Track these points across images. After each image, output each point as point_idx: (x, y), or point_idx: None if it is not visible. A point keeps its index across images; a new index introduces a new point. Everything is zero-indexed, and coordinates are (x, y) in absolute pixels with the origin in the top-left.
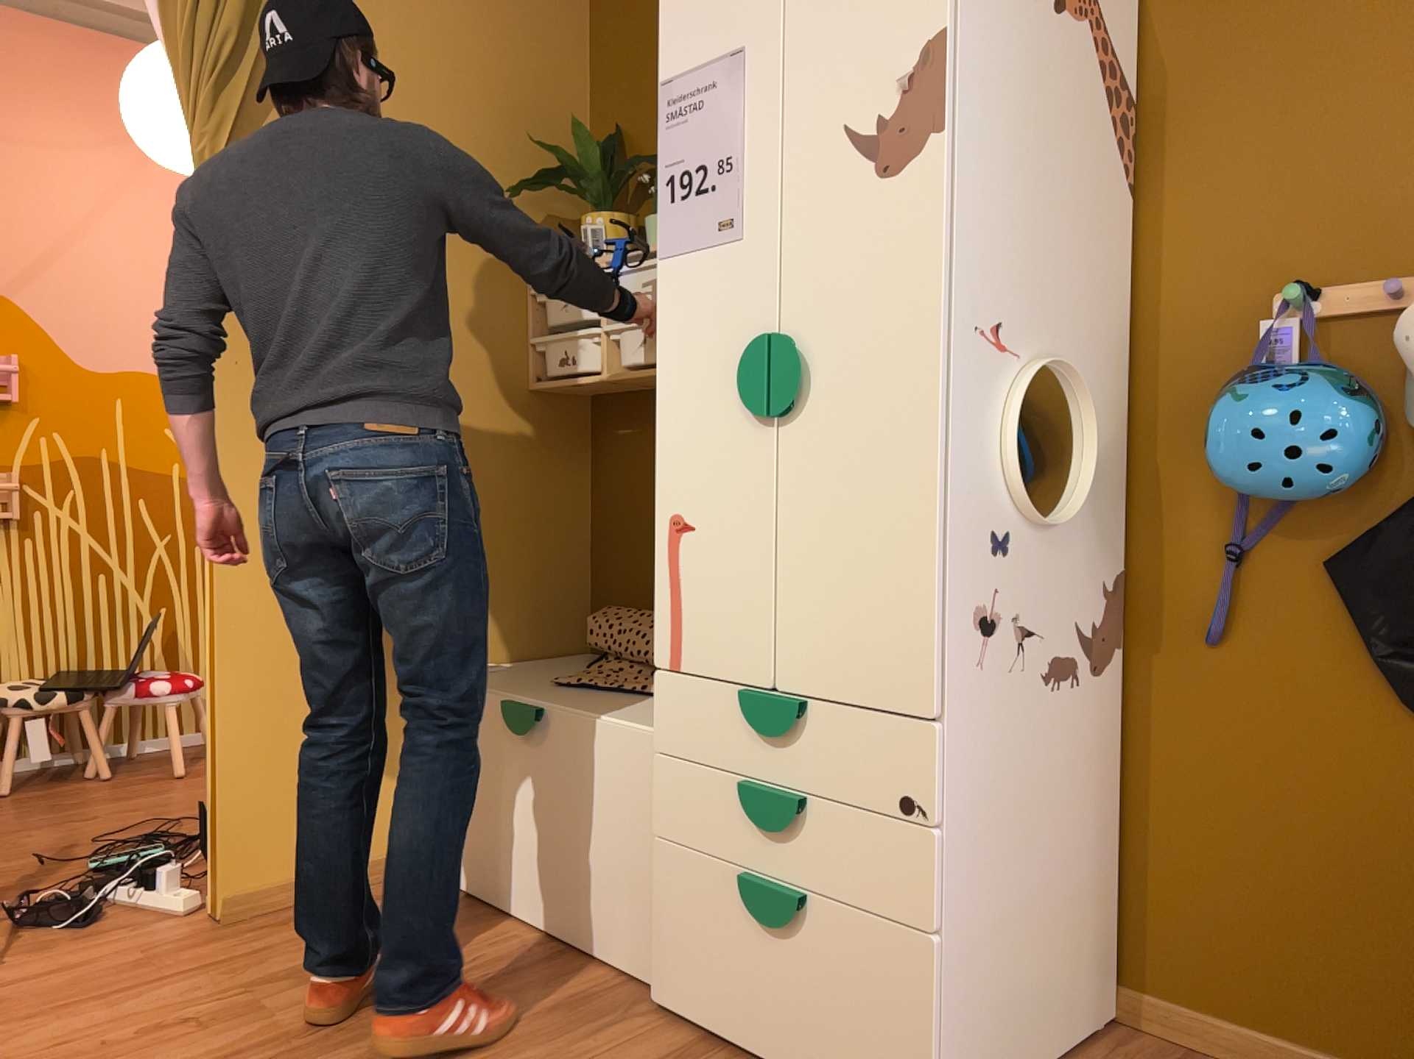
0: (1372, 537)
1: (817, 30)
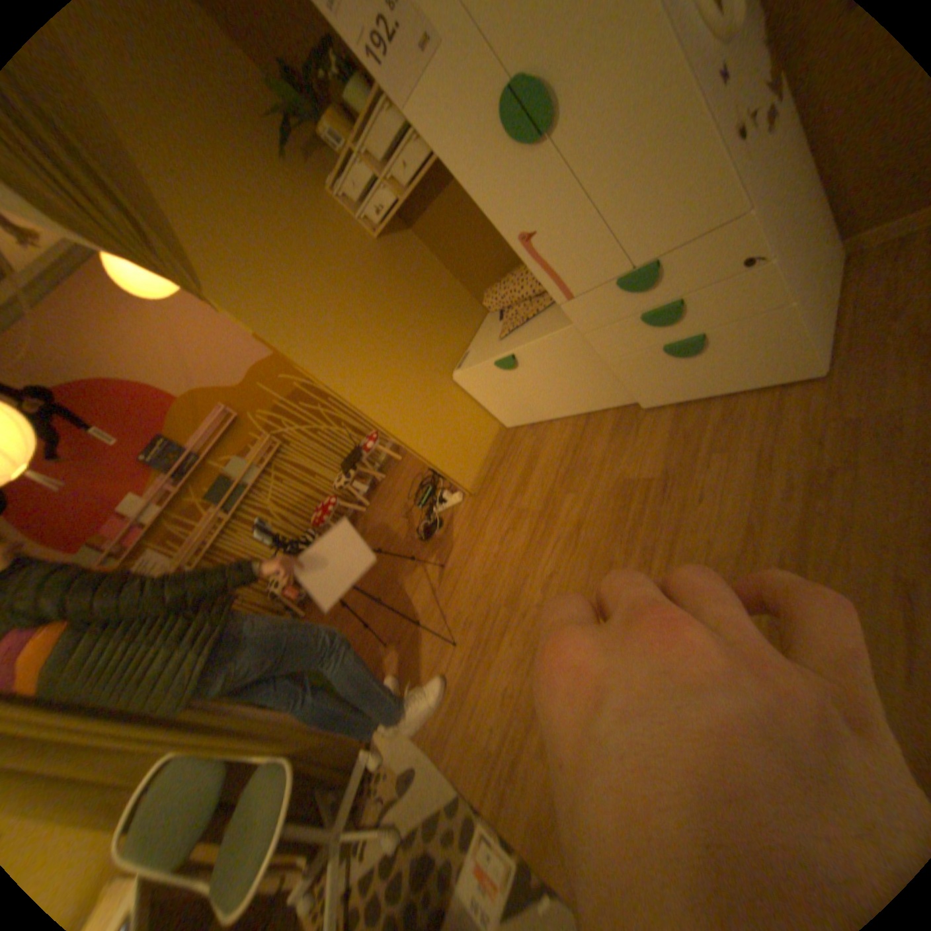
0: None
1: None
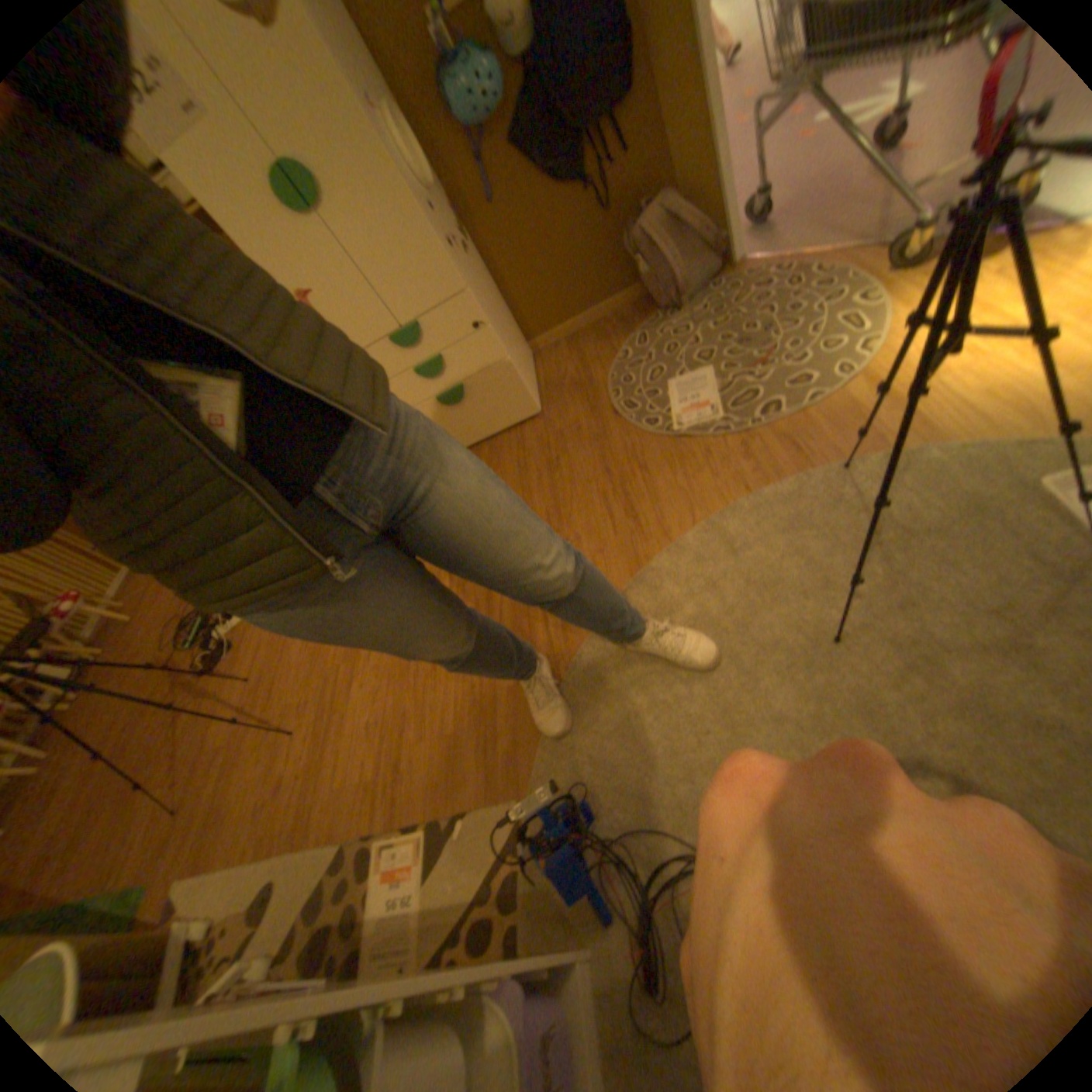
0: (518, 117)
1: None
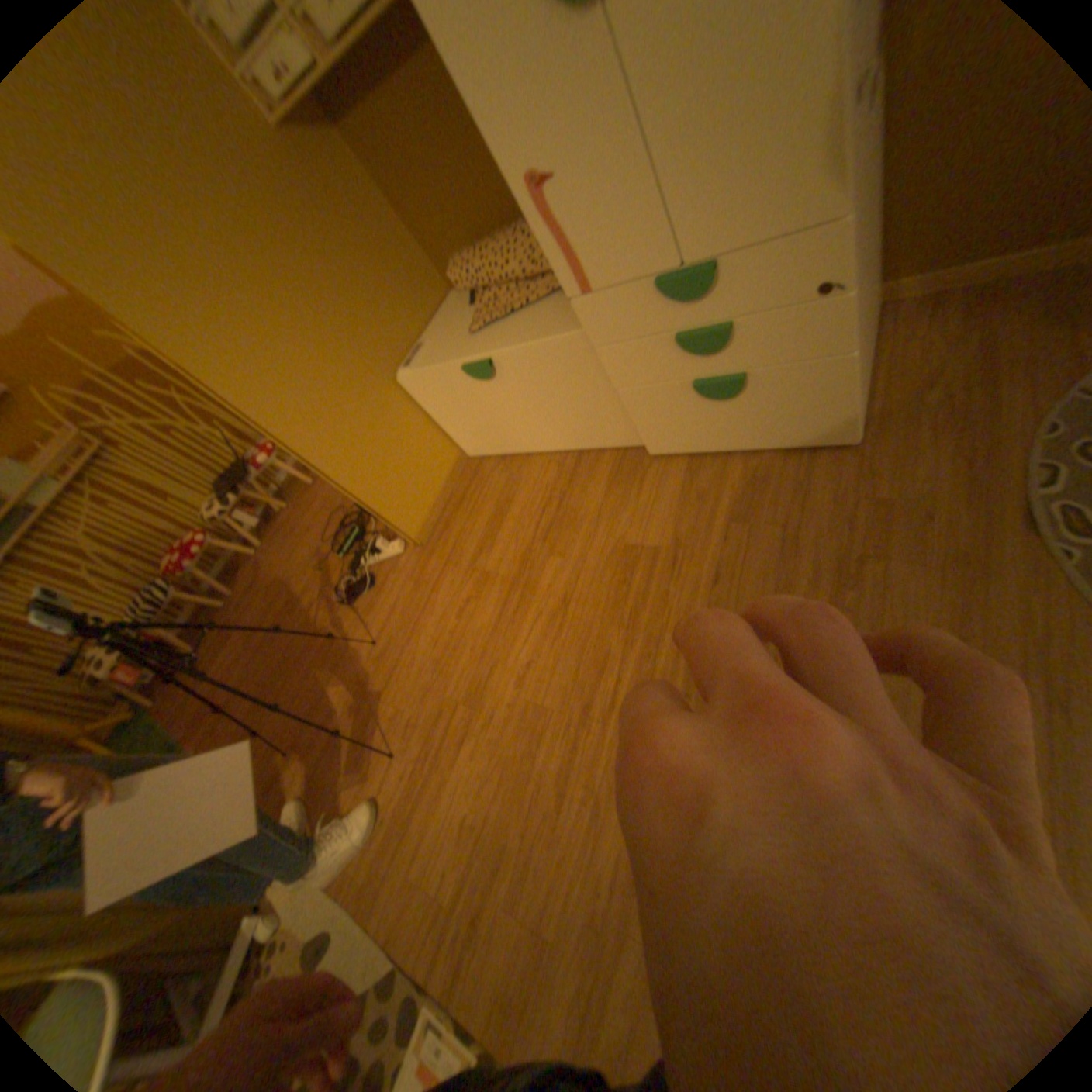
0: None
1: None
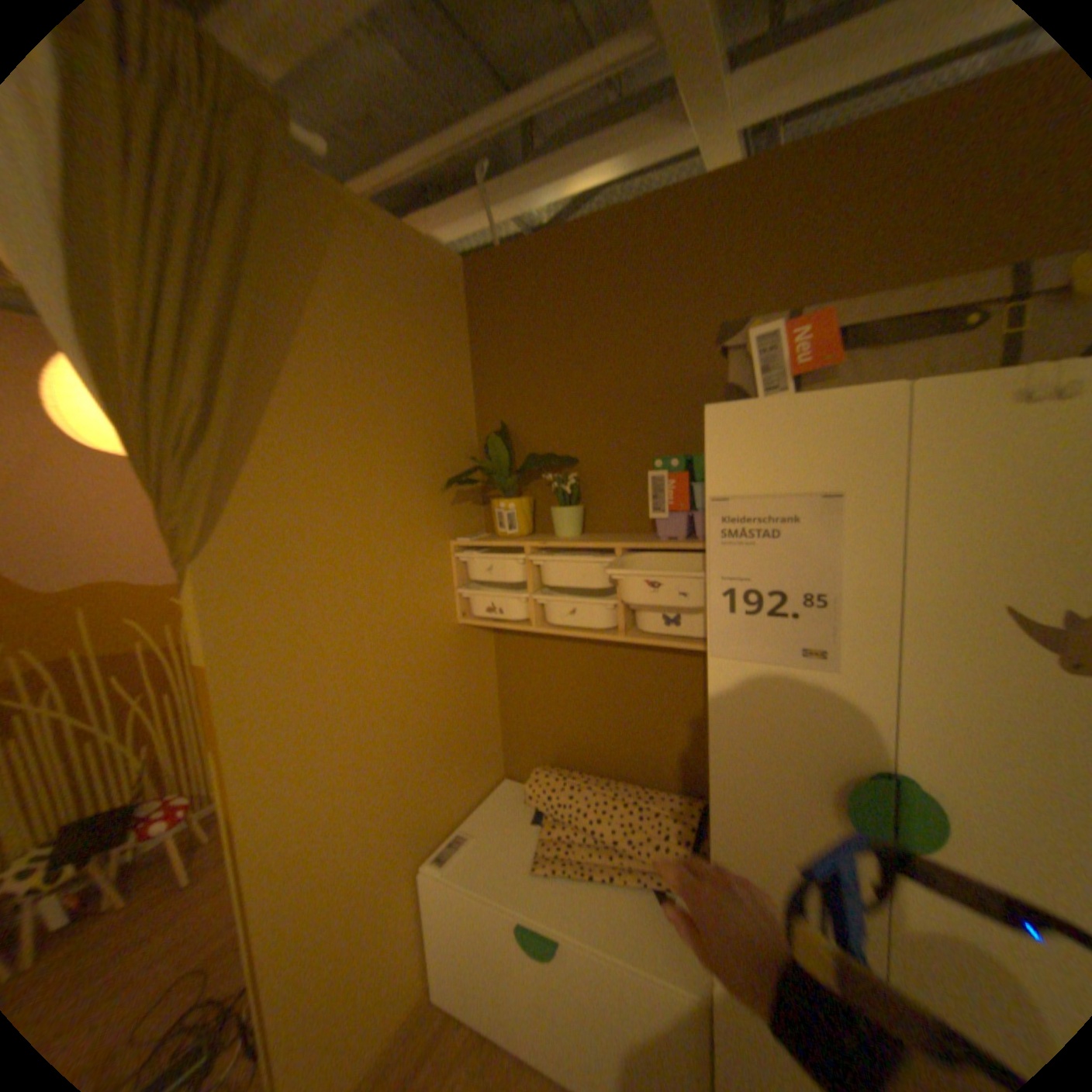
0: None
1: (963, 499)
